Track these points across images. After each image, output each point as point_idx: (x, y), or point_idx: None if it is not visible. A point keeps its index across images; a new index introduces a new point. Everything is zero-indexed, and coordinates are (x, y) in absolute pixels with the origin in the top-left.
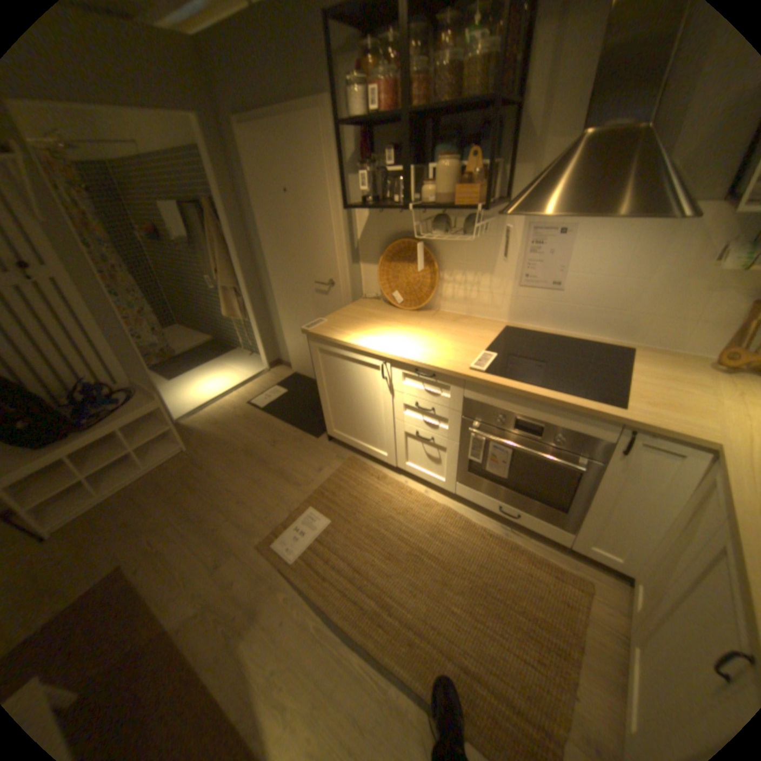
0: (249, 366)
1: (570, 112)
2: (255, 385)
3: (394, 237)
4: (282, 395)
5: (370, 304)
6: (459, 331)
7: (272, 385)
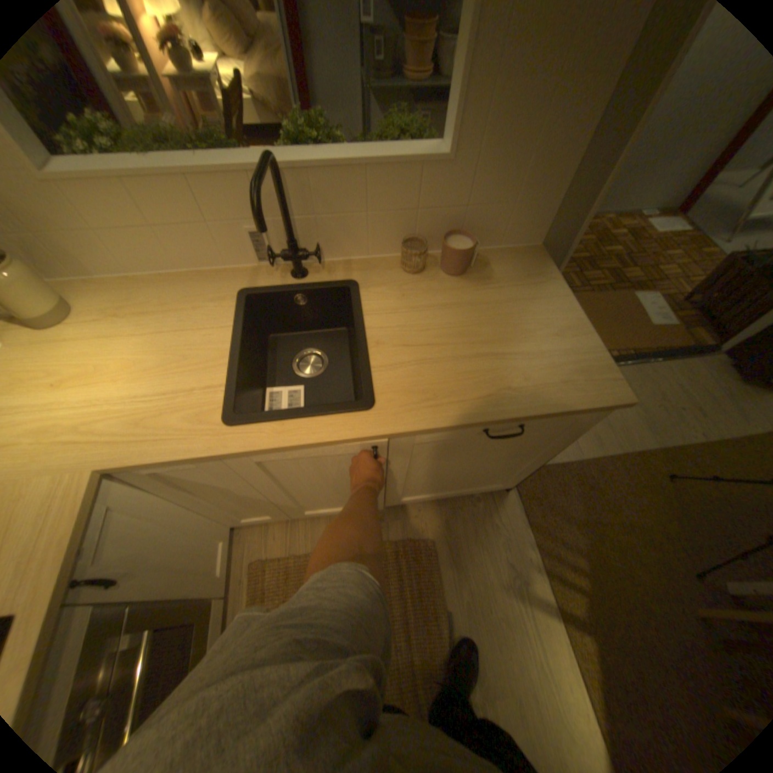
0: None
1: None
2: None
3: None
4: None
5: None
6: None
7: None
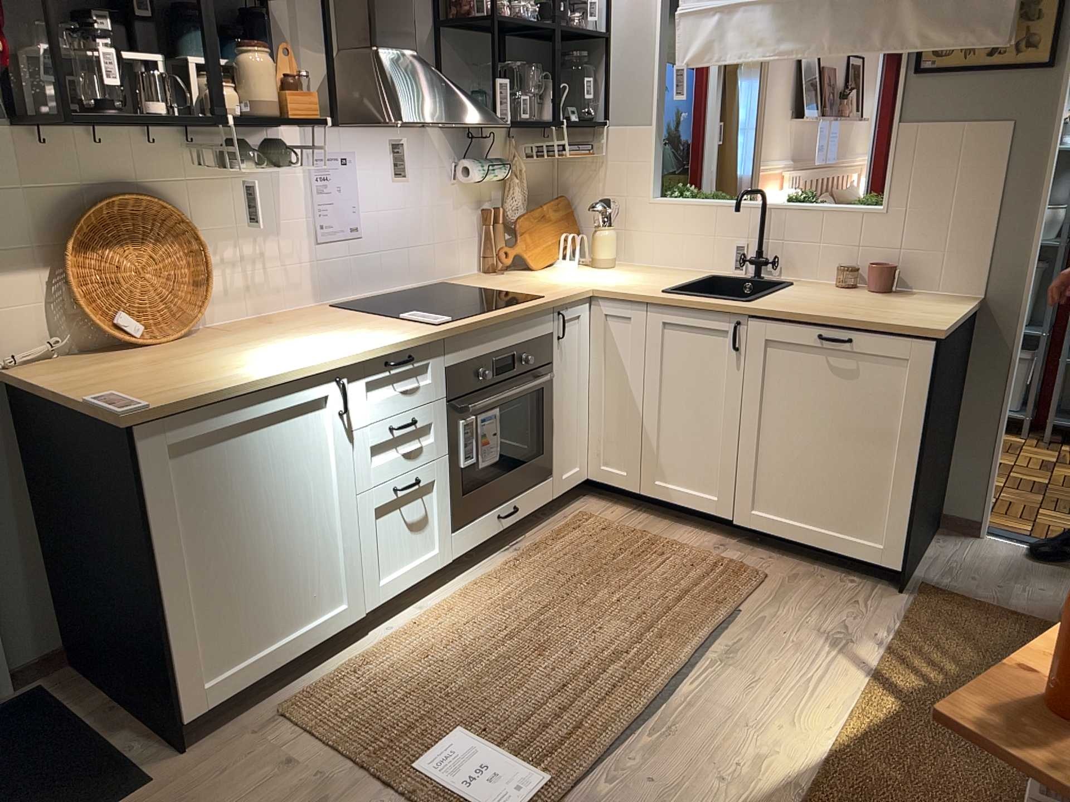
0: None
1: (315, 27)
2: None
3: (76, 199)
4: None
5: (65, 366)
6: (312, 324)
7: None
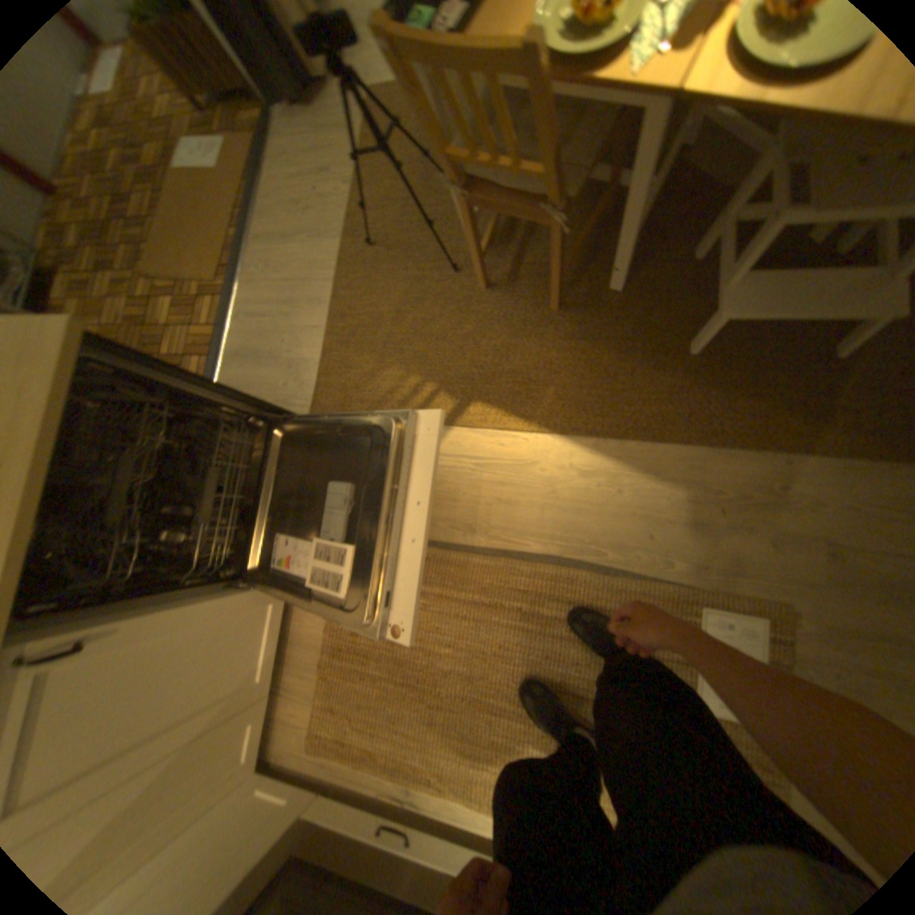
0: None
1: None
2: None
3: None
4: None
5: None
6: None
7: None
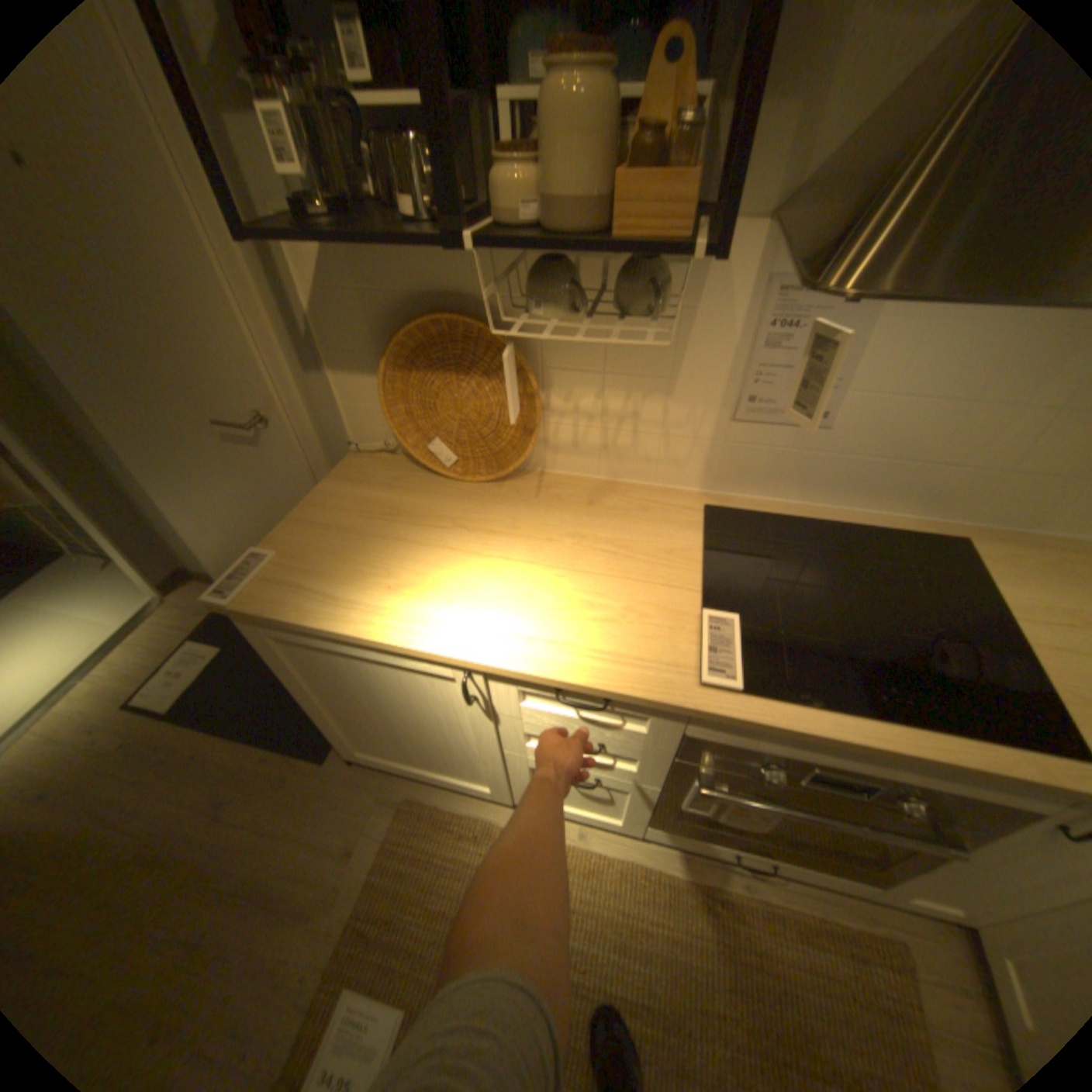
0: (106, 601)
1: None
2: (132, 652)
3: (406, 303)
4: (208, 668)
5: (374, 470)
6: (615, 536)
7: (178, 645)
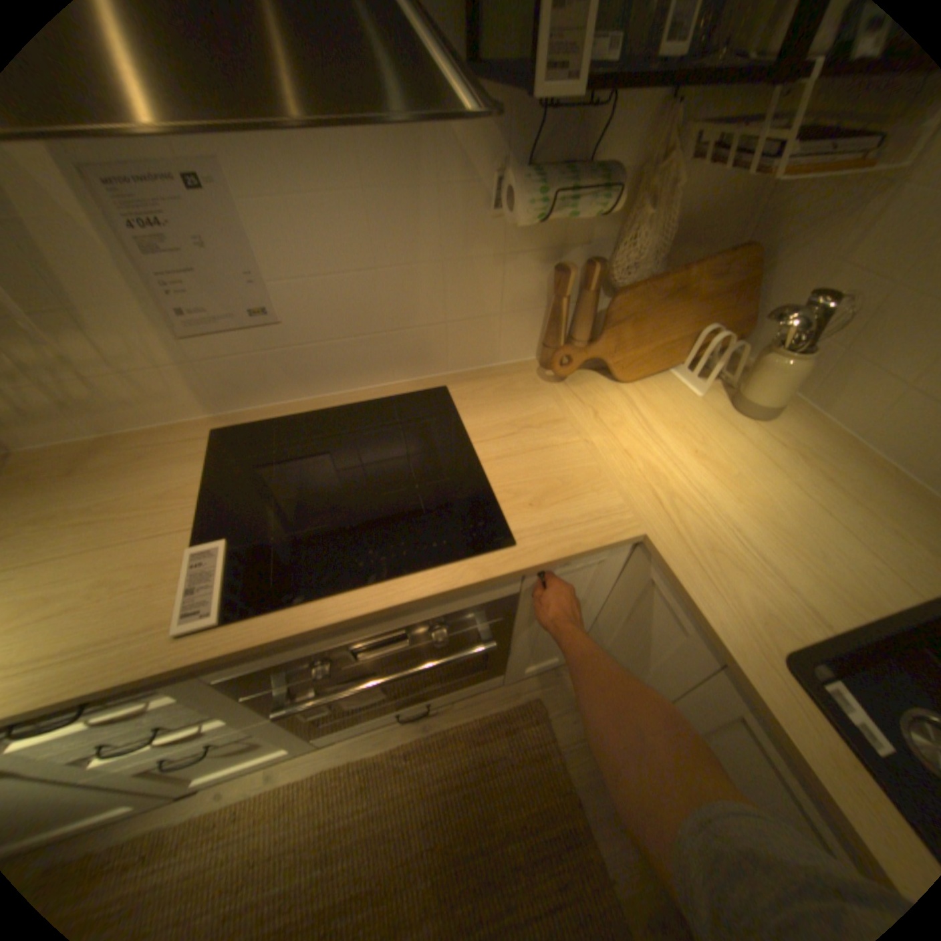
0: None
1: None
2: None
3: None
4: None
5: None
6: (96, 502)
7: None
